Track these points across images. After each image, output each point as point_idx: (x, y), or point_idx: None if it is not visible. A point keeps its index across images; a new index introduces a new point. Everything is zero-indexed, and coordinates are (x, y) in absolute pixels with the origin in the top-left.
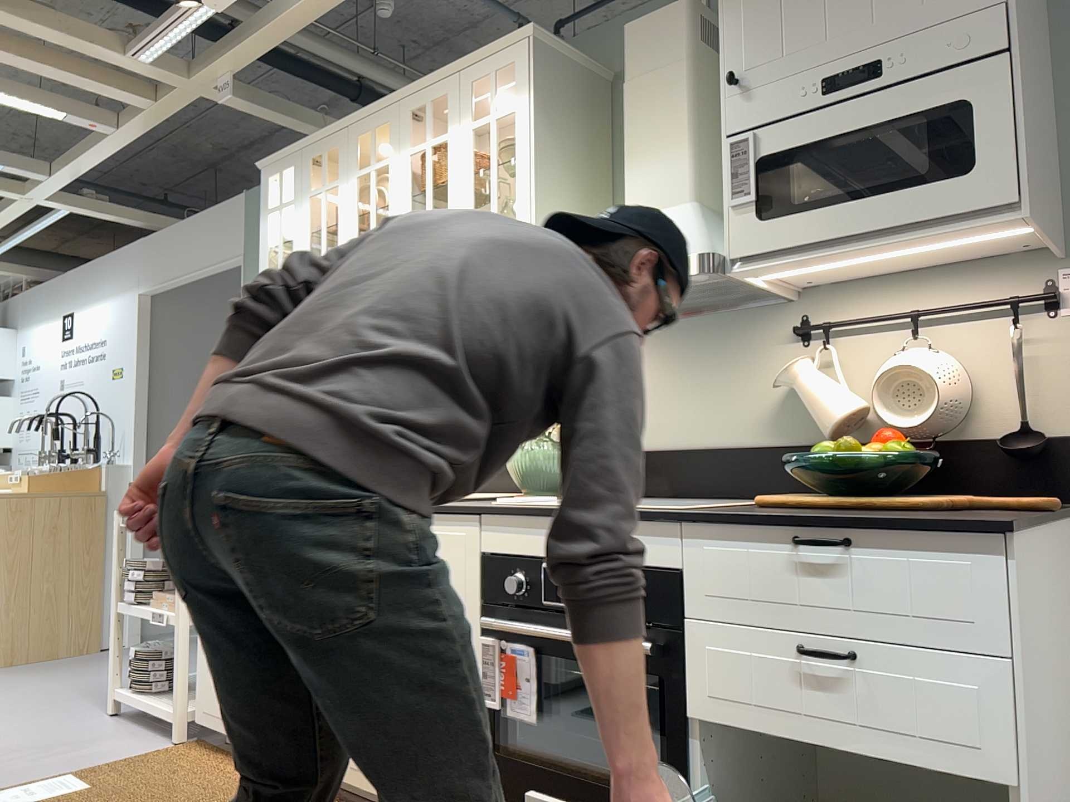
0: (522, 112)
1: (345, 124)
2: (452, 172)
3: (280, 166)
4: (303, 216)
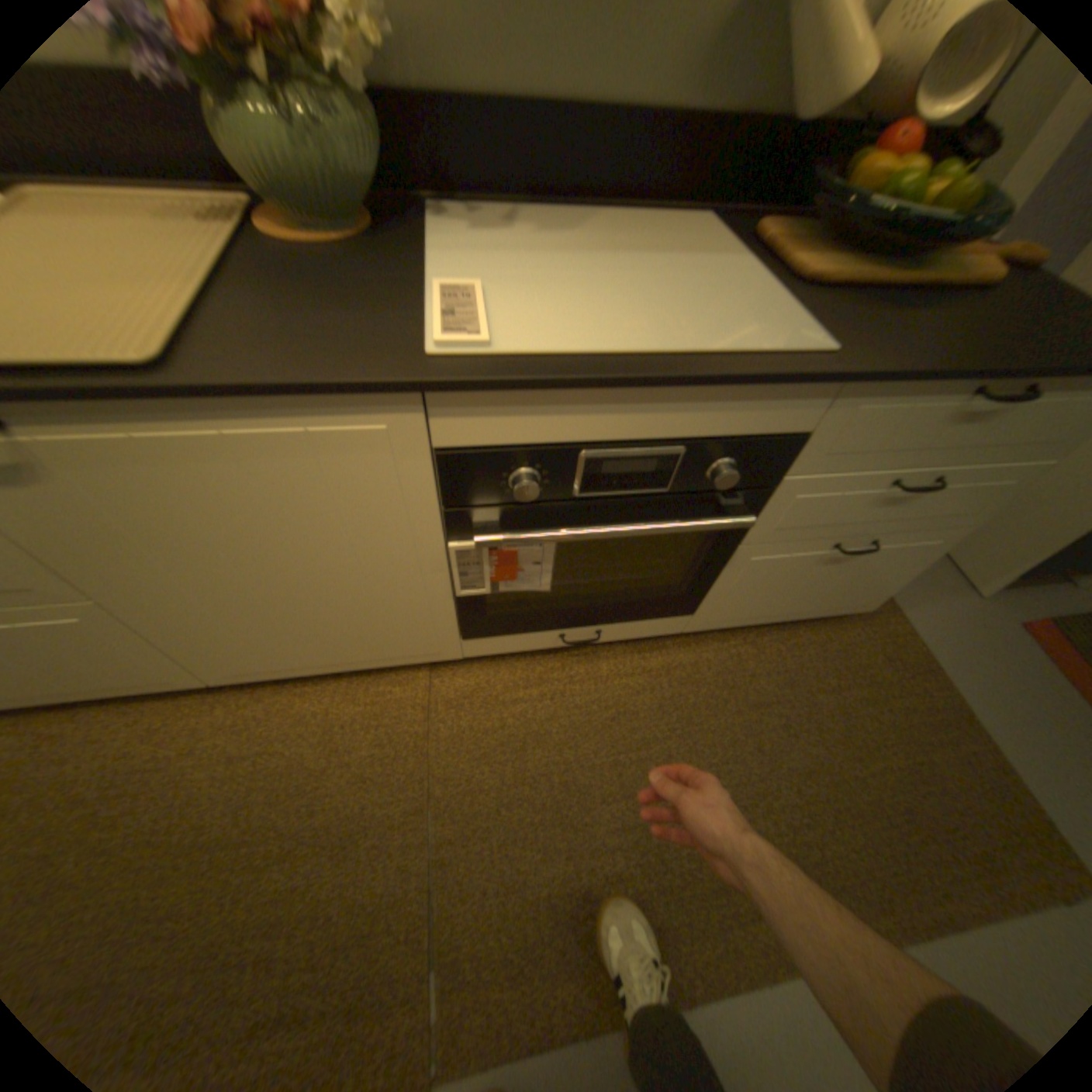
0: None
1: None
2: None
3: None
4: None
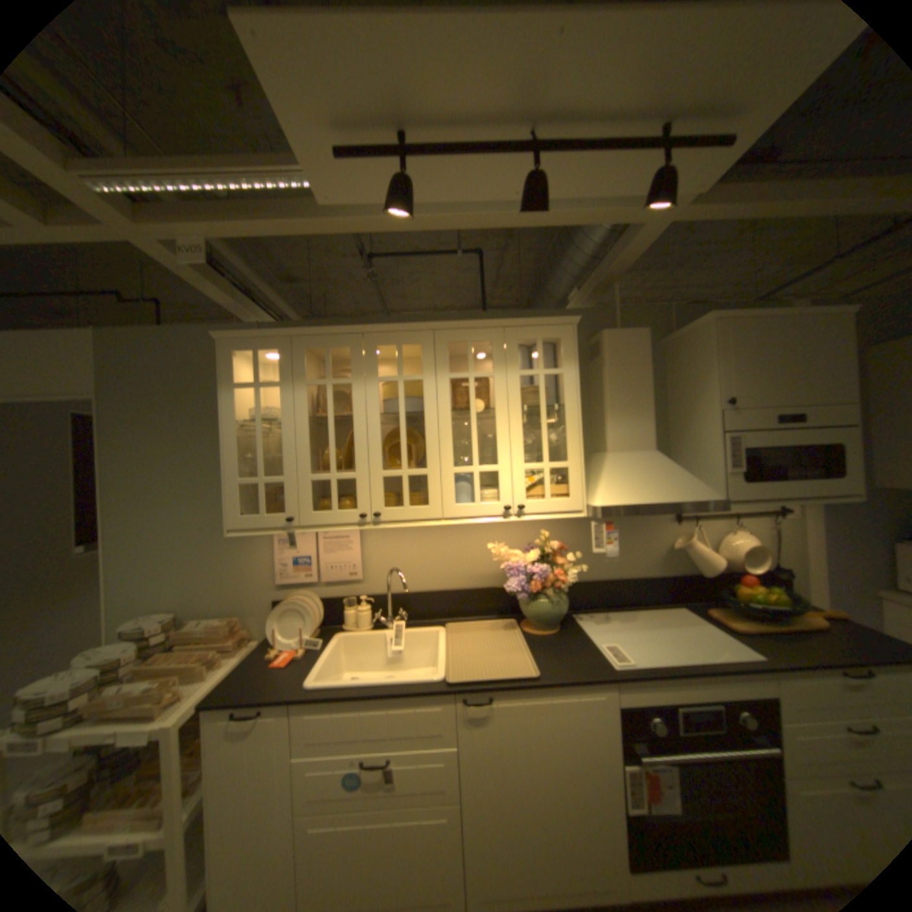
0: (572, 376)
1: (361, 330)
2: (500, 403)
3: (252, 343)
4: (297, 401)
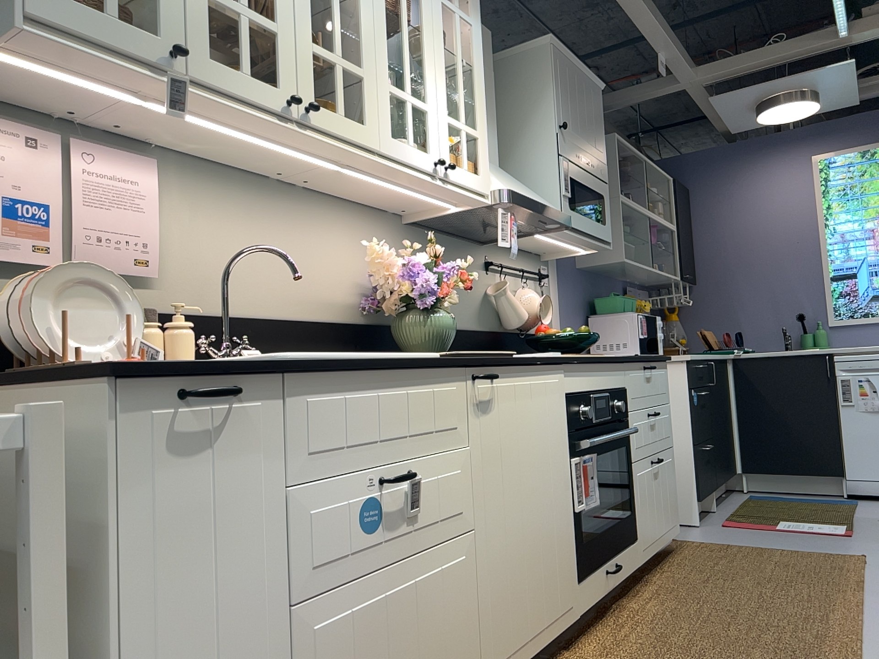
0: (479, 34)
1: None
2: (427, 24)
3: None
4: None
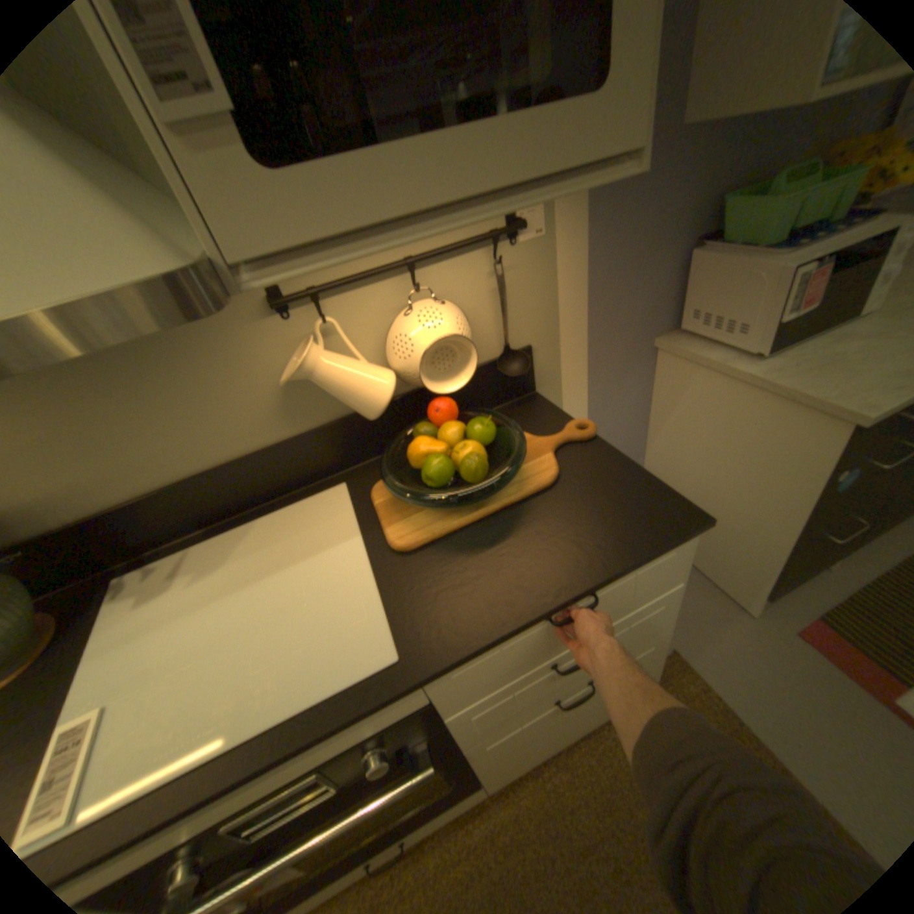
0: None
1: None
2: None
3: None
4: None
